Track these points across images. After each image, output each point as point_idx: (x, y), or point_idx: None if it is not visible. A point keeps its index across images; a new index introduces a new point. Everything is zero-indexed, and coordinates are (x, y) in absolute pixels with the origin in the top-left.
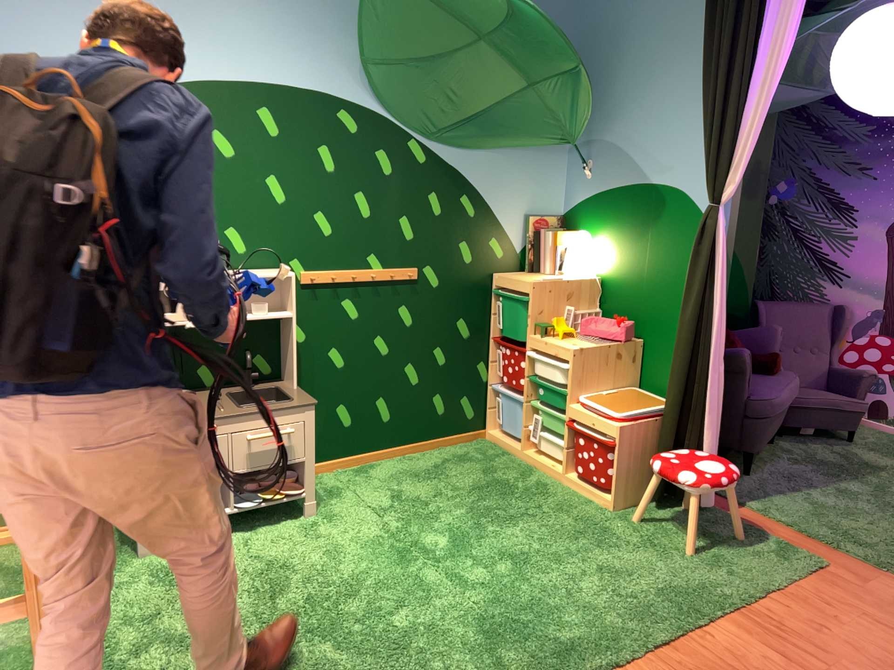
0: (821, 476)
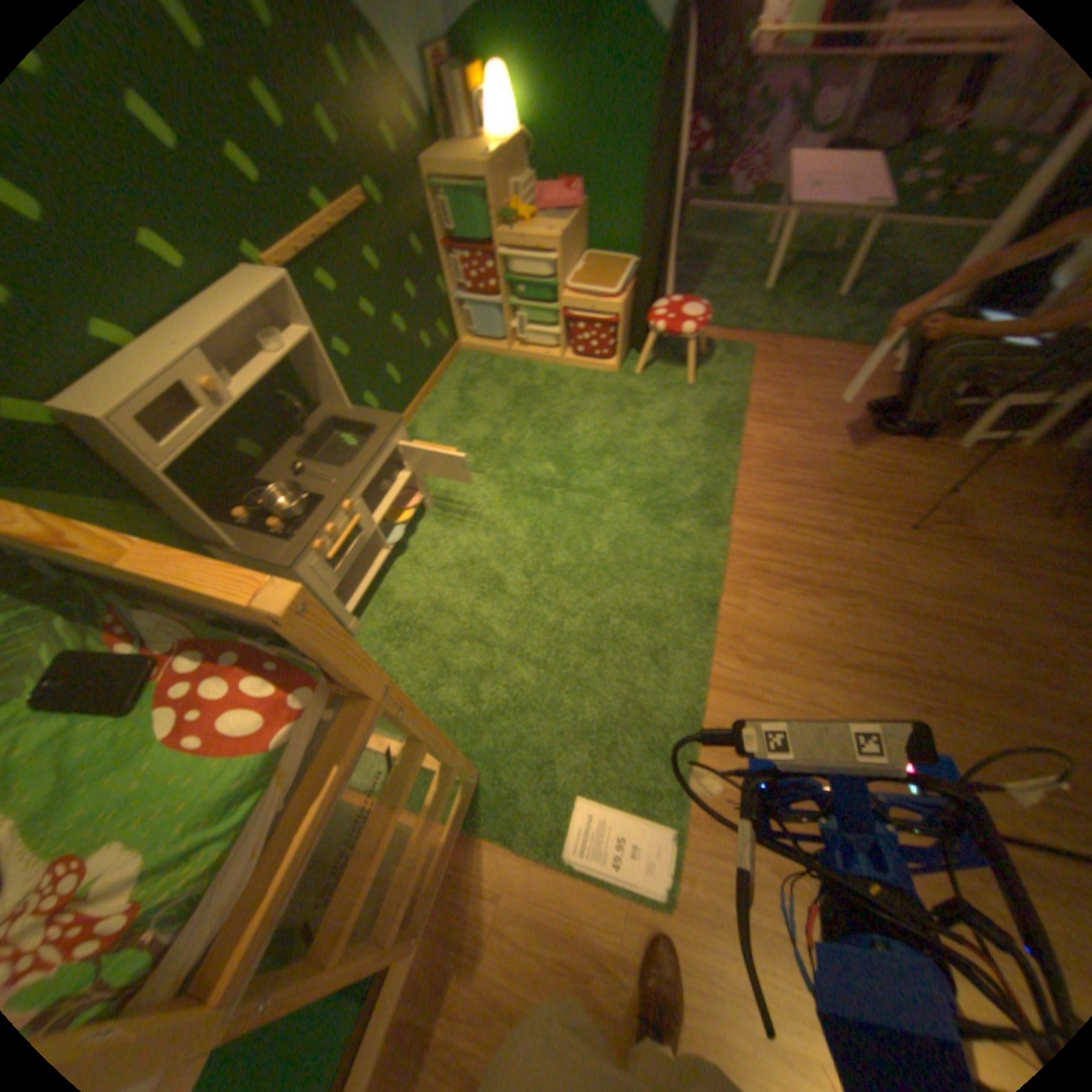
0: (700, 272)
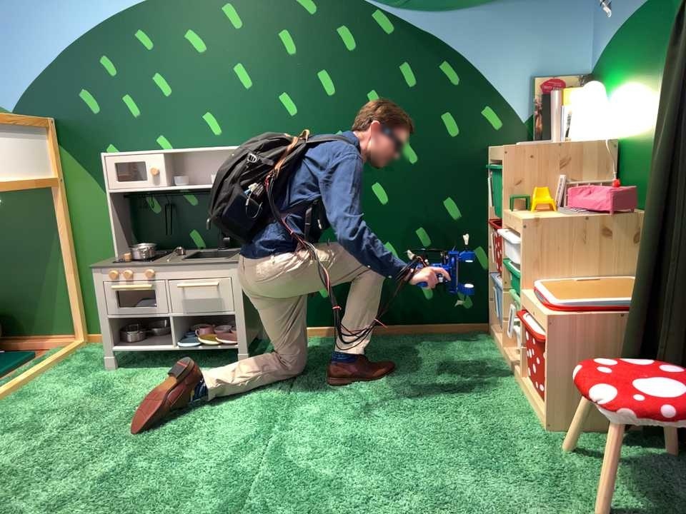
0: None
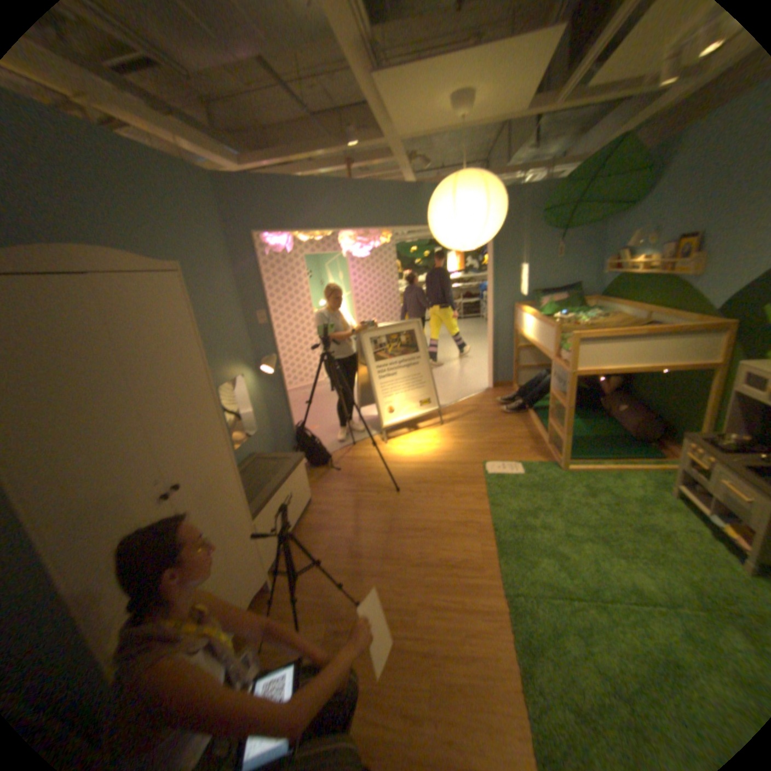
0: None
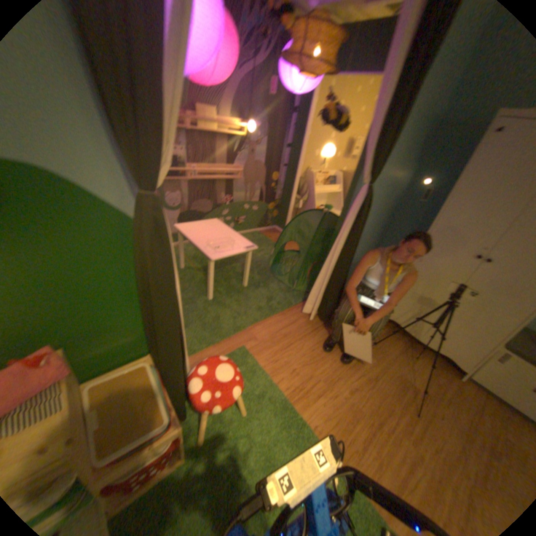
0: None
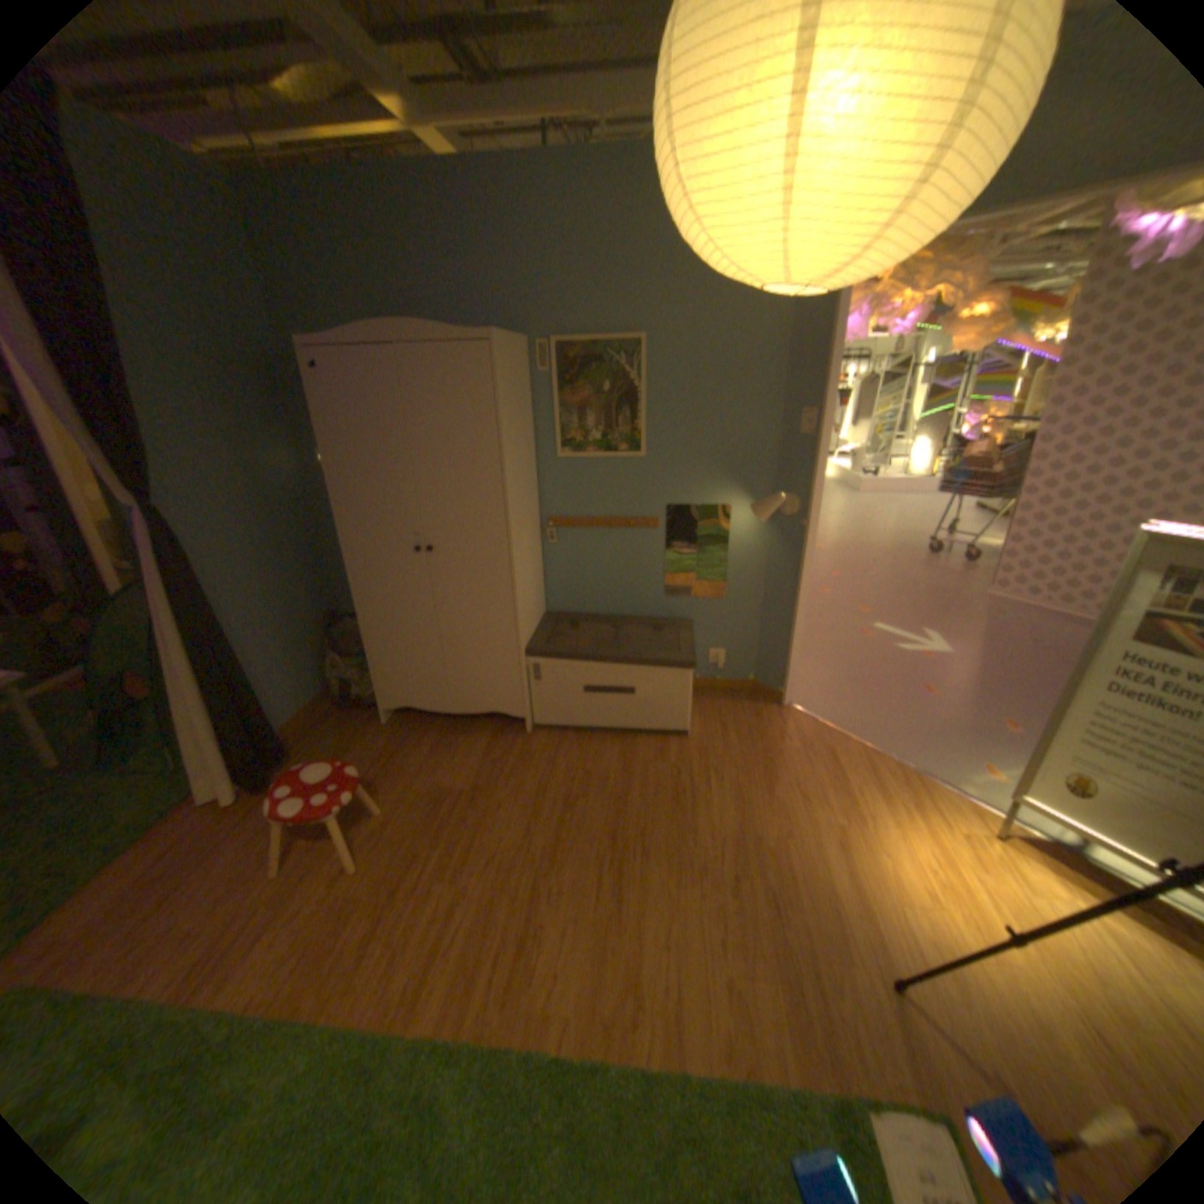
0: None
